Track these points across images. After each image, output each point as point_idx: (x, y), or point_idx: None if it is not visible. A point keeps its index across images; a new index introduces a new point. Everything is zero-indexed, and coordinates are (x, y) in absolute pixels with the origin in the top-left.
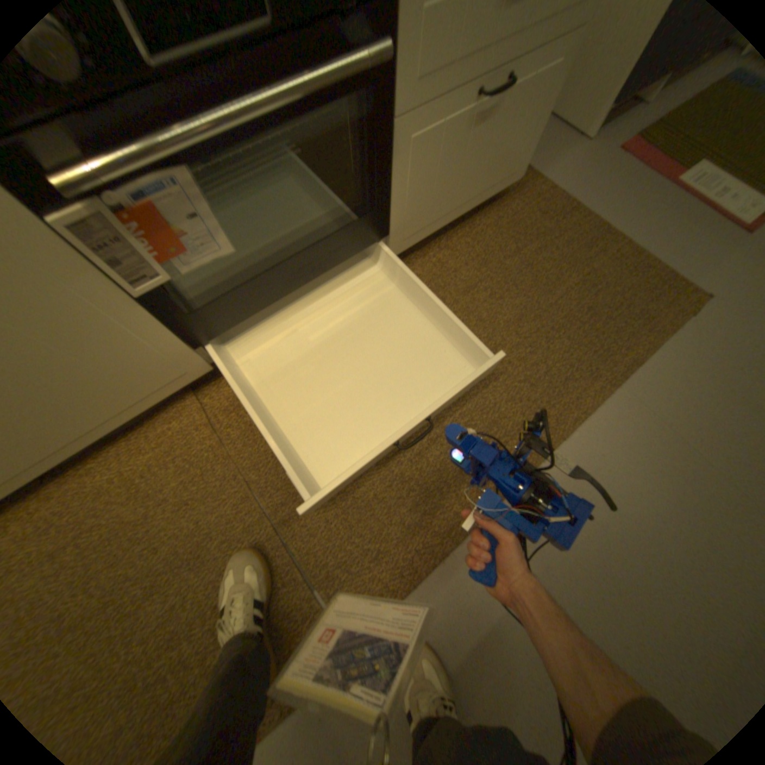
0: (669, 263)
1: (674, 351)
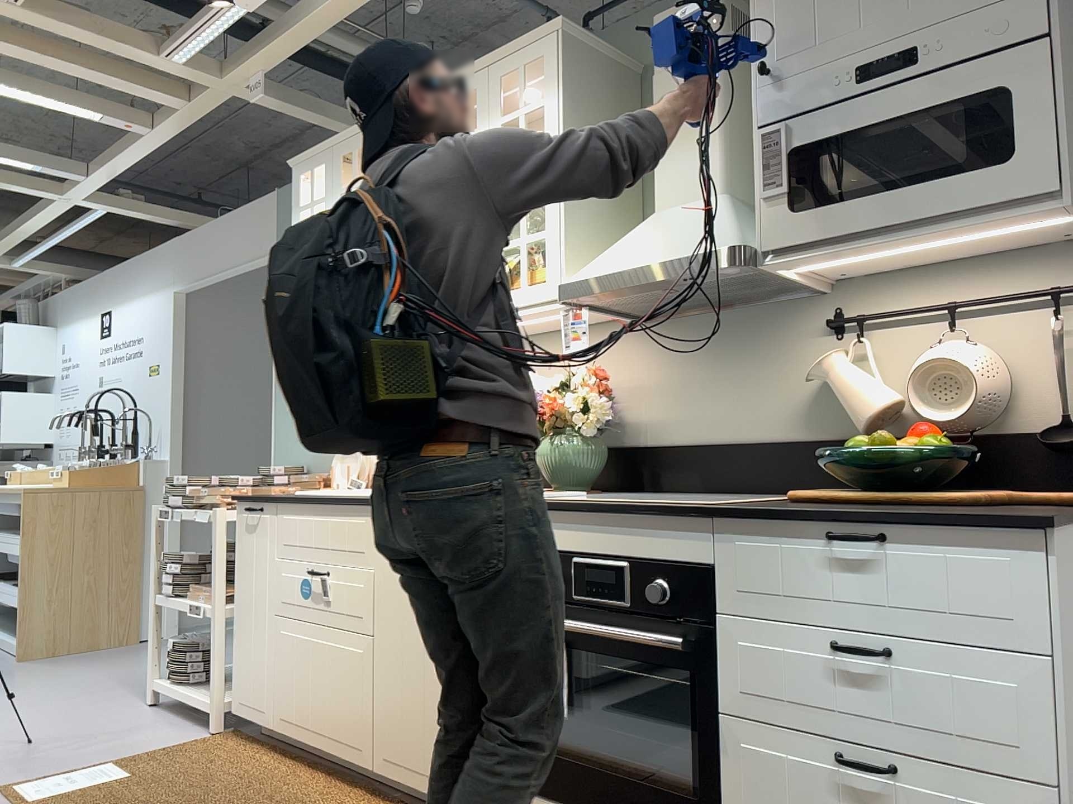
0: None
1: None
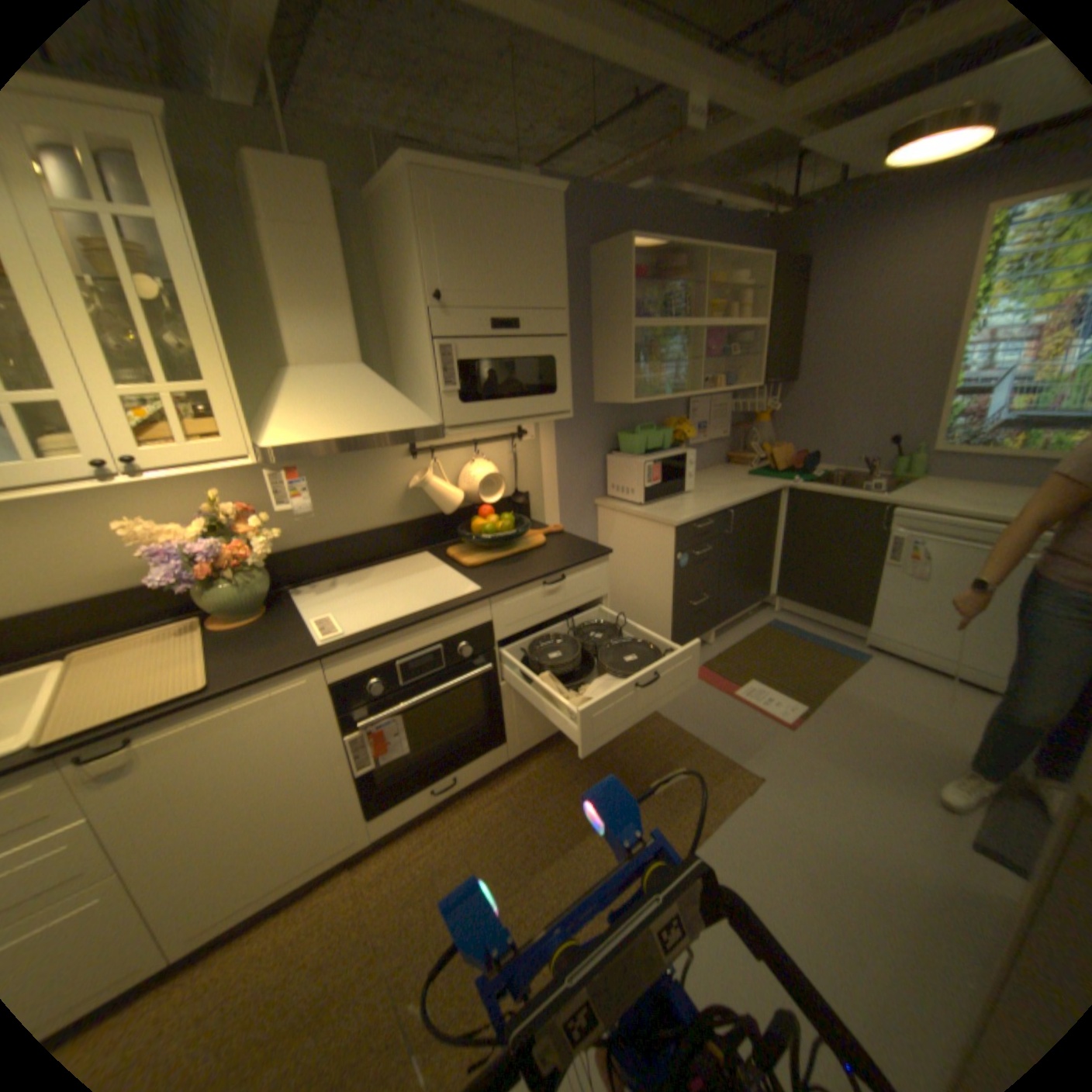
0: (730, 759)
1: (736, 829)
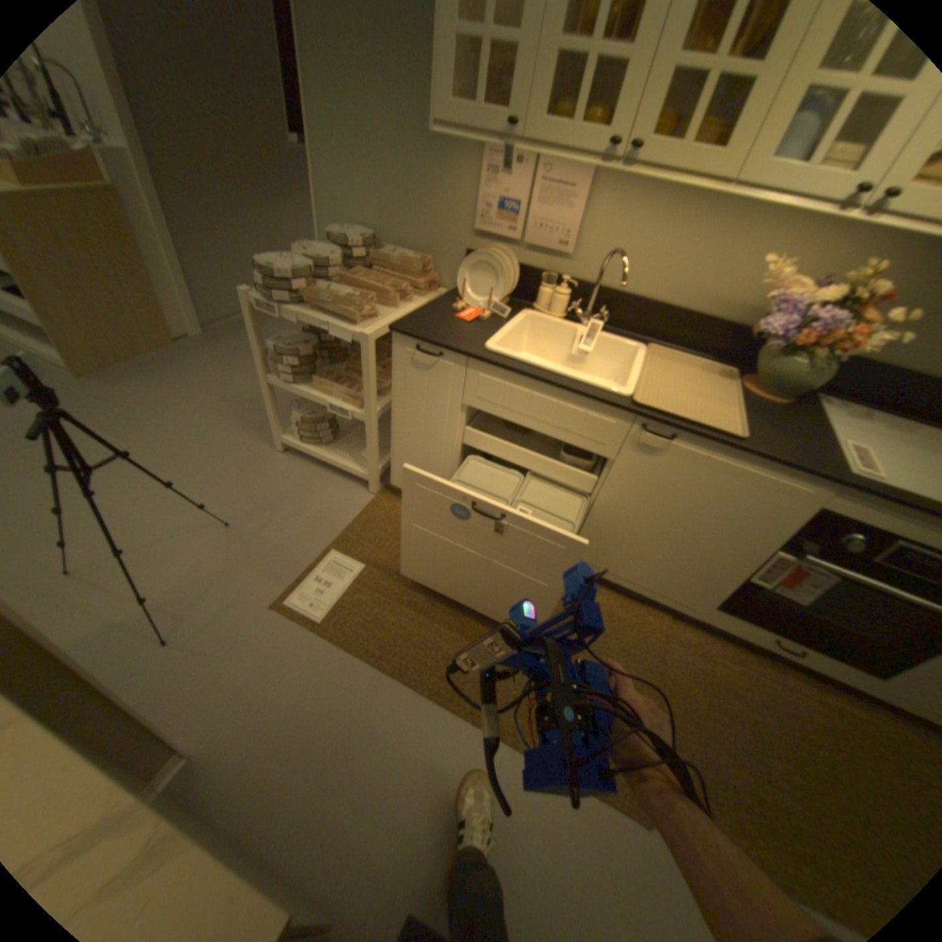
0: None
1: None
